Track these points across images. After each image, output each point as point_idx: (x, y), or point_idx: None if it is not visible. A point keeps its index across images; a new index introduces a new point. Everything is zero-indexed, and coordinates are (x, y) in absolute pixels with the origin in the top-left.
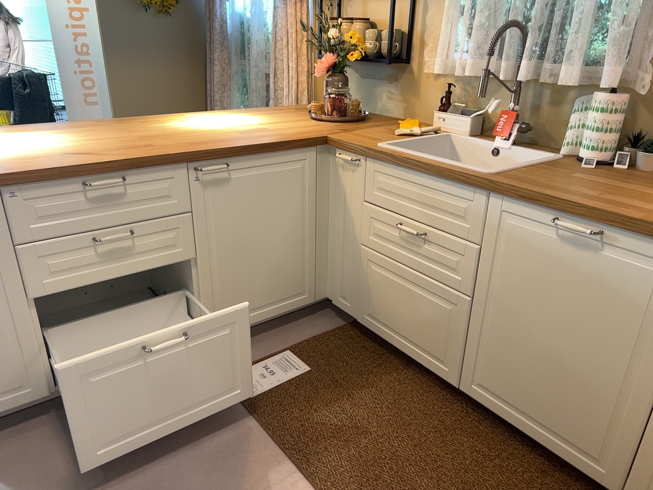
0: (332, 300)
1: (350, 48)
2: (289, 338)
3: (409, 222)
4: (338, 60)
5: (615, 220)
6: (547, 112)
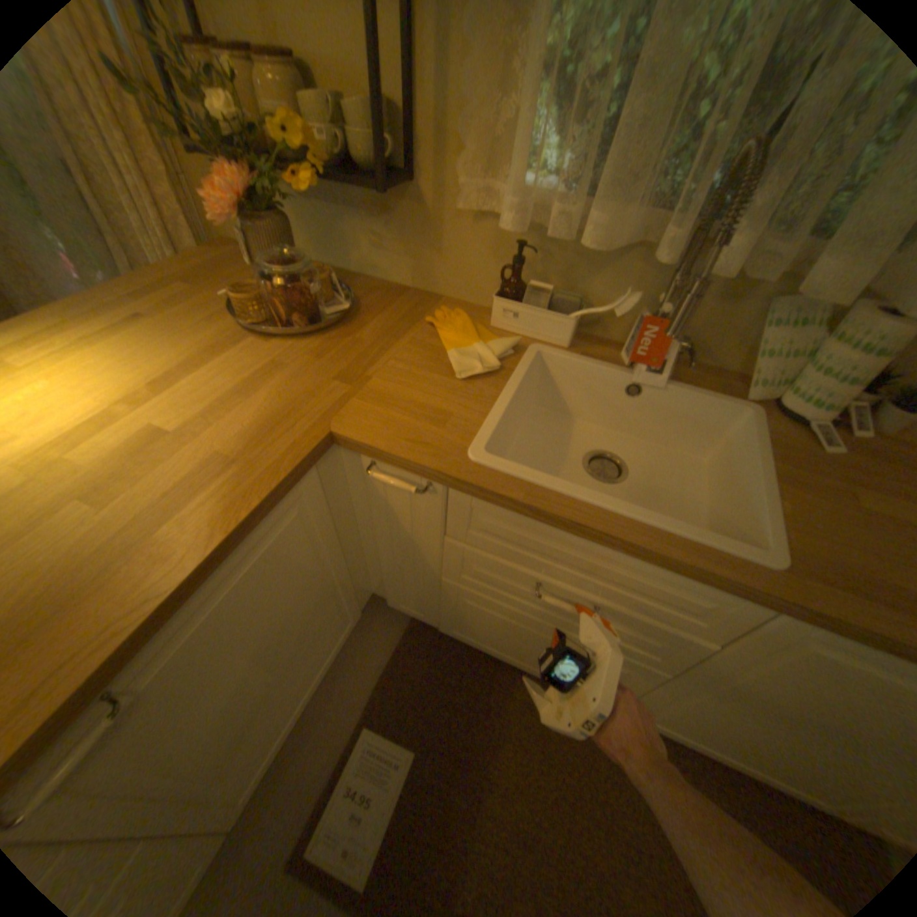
0: (385, 598)
1: (265, 129)
2: (351, 694)
3: (558, 586)
4: (253, 173)
5: None
6: (716, 306)
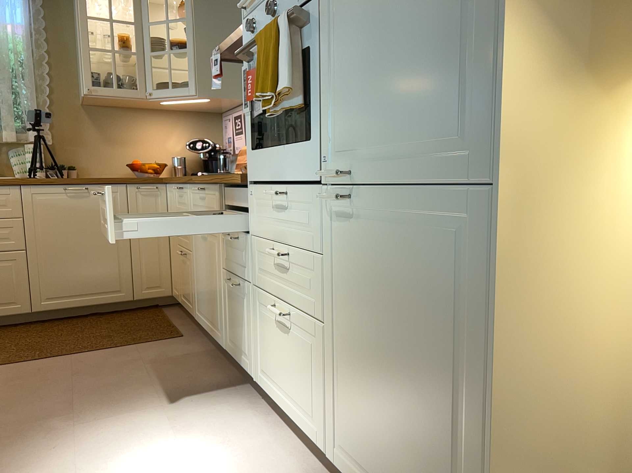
0: None
1: None
2: None
3: None
4: None
5: (91, 180)
6: None
